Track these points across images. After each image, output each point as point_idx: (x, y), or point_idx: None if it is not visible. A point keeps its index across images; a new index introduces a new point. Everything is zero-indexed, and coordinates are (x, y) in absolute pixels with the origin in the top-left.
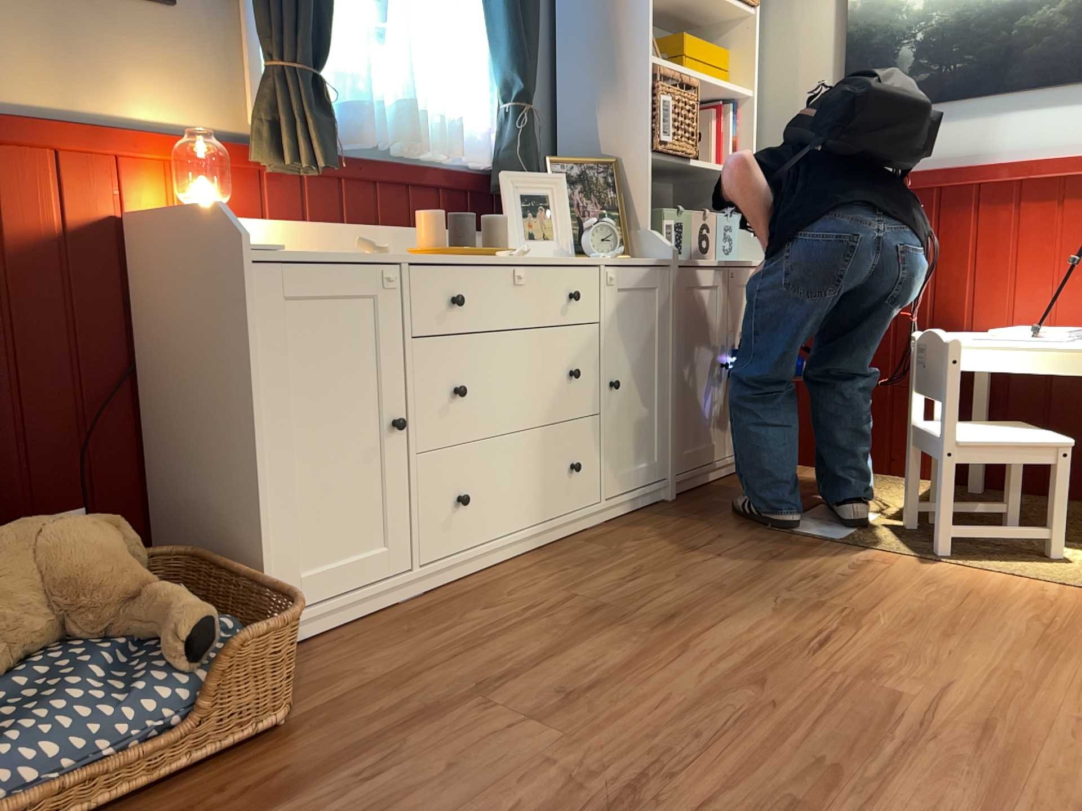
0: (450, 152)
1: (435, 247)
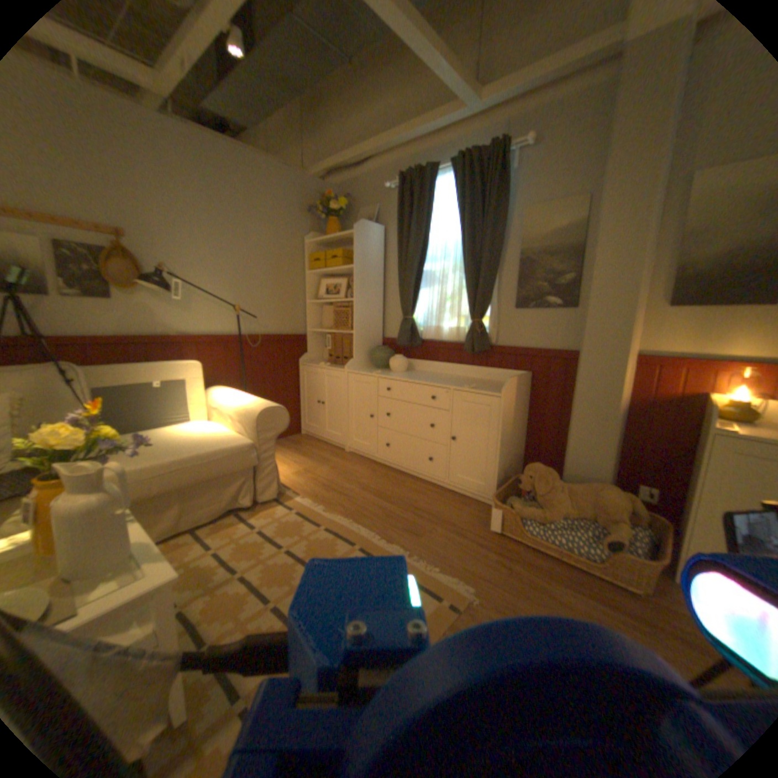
0: None
1: None
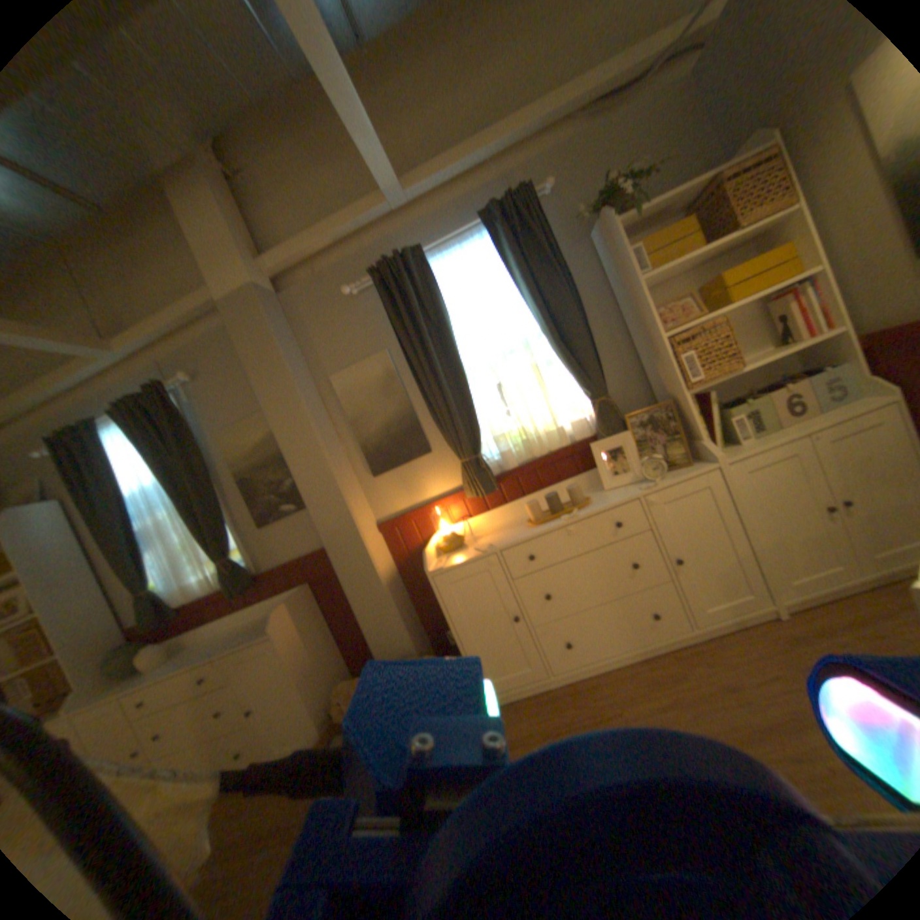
0: (559, 443)
1: (532, 520)
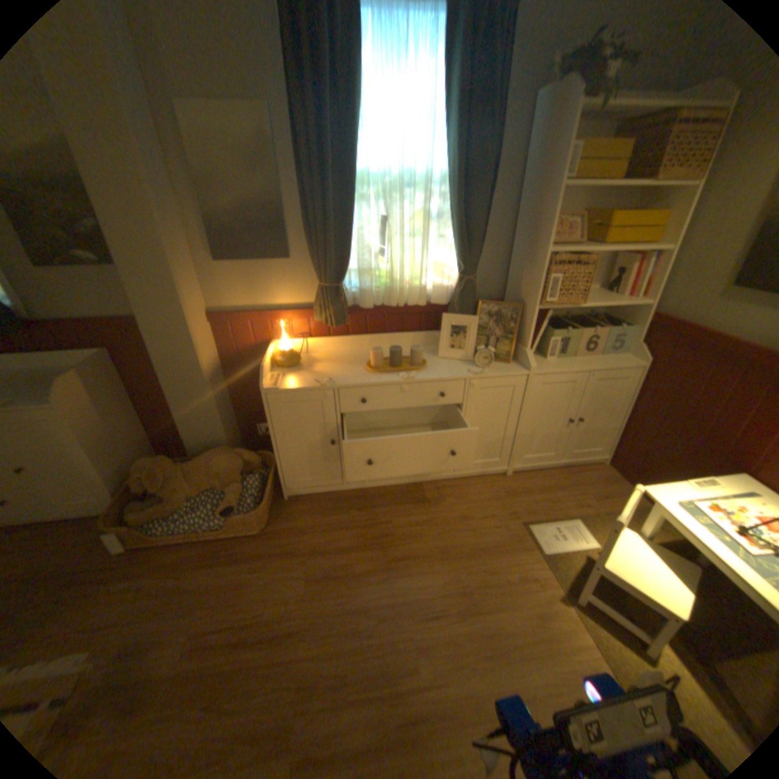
0: (417, 303)
1: (373, 368)
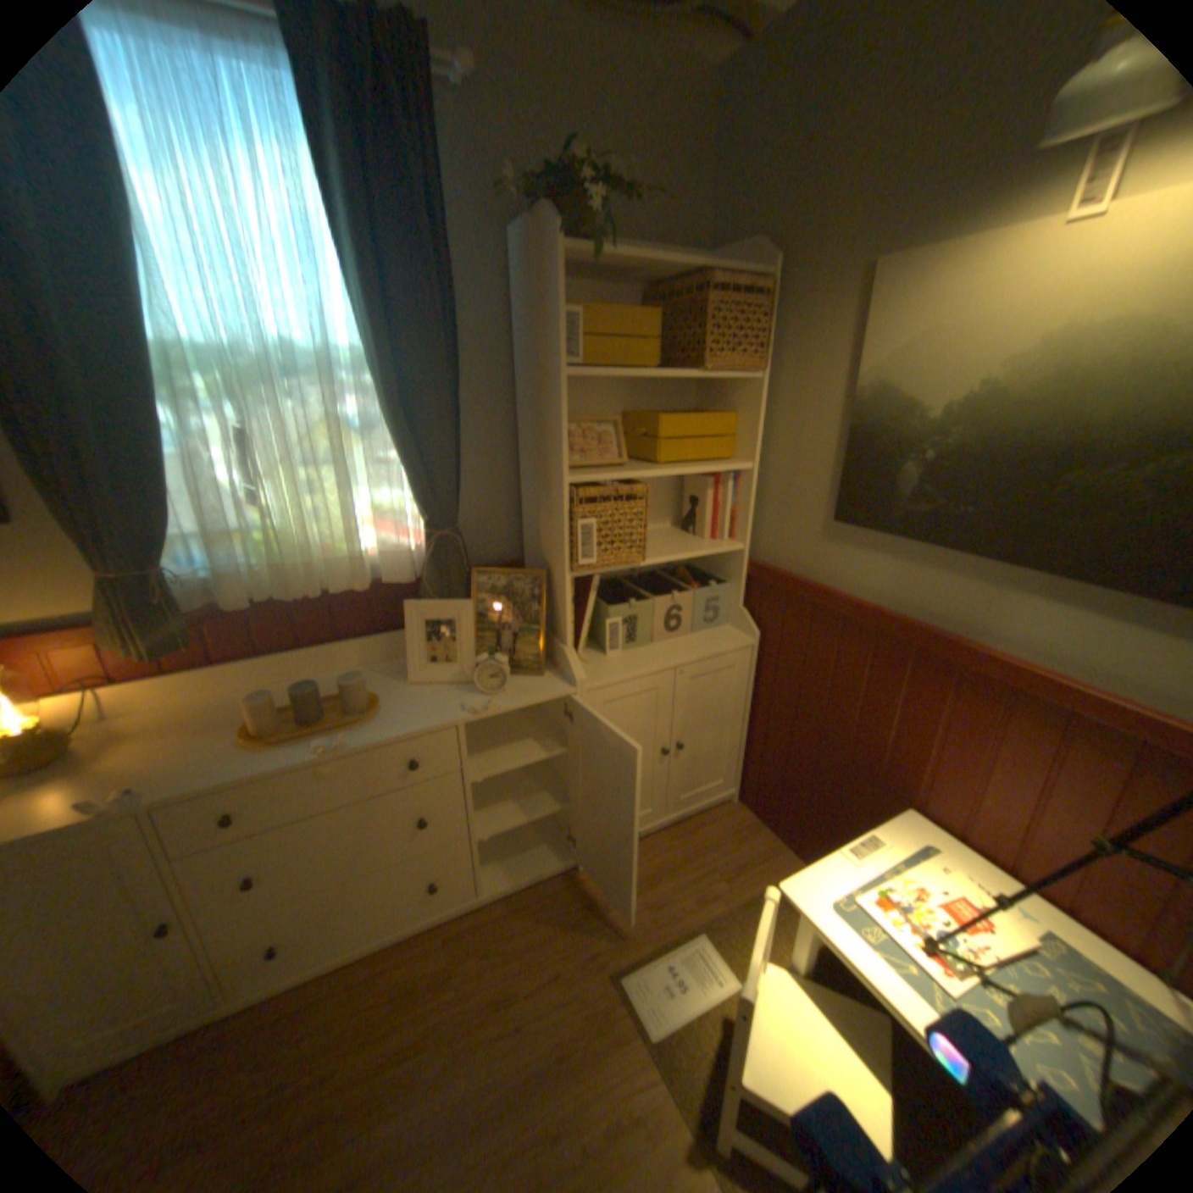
0: (351, 586)
1: (252, 738)
